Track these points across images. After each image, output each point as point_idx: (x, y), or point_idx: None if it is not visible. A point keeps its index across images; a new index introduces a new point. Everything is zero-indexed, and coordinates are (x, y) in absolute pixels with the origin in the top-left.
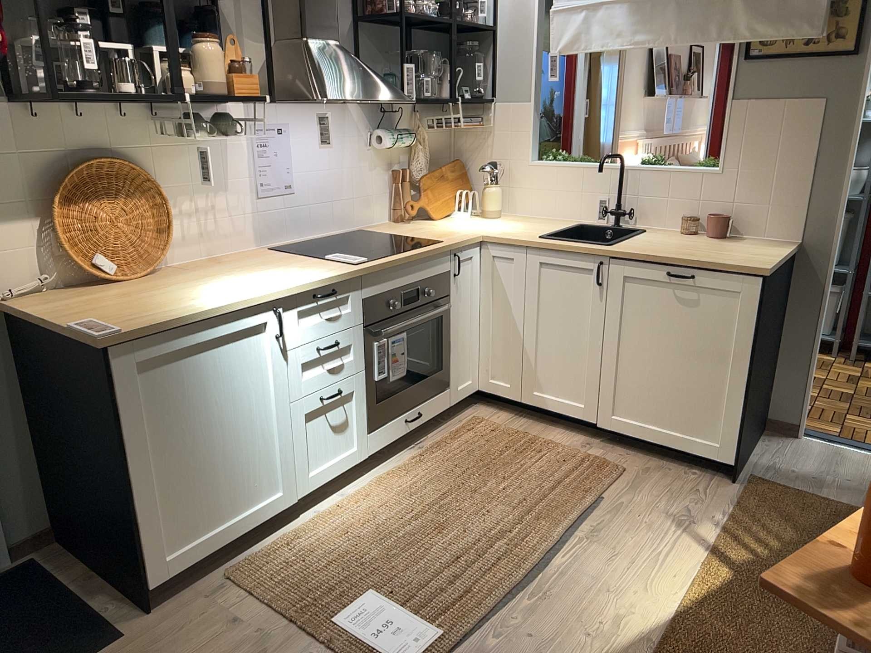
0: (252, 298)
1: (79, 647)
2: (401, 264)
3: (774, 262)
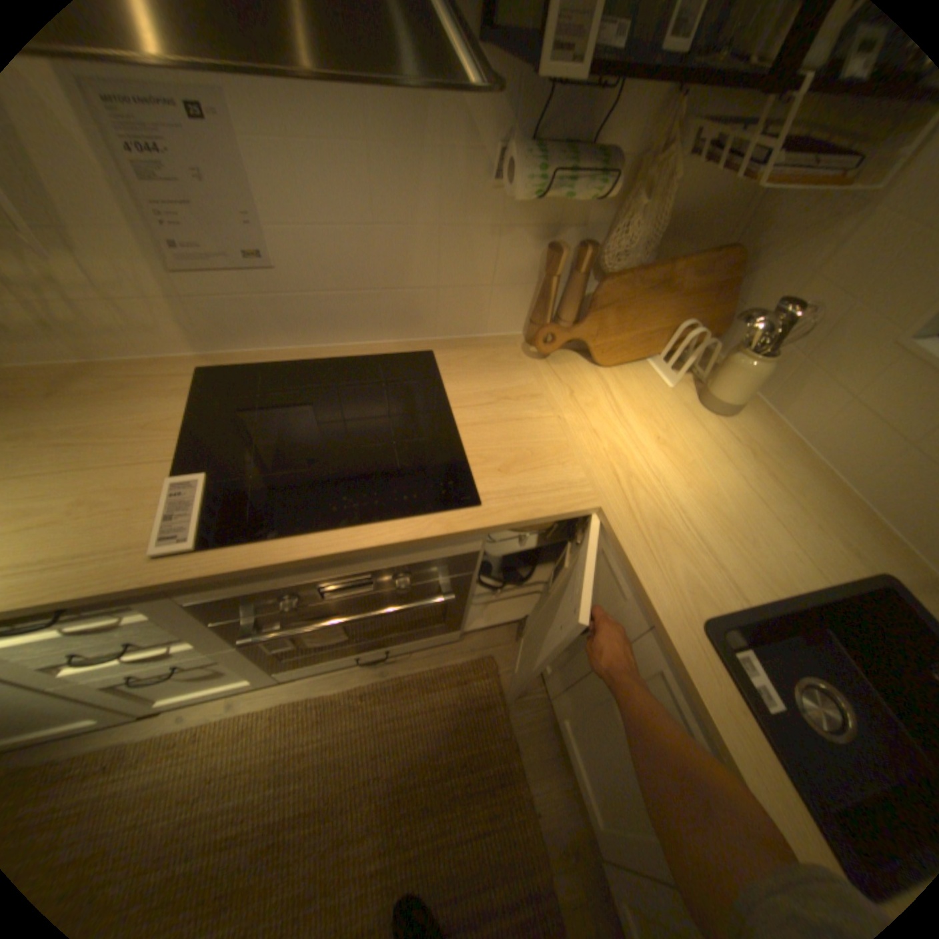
0: None
1: None
2: (298, 562)
3: None
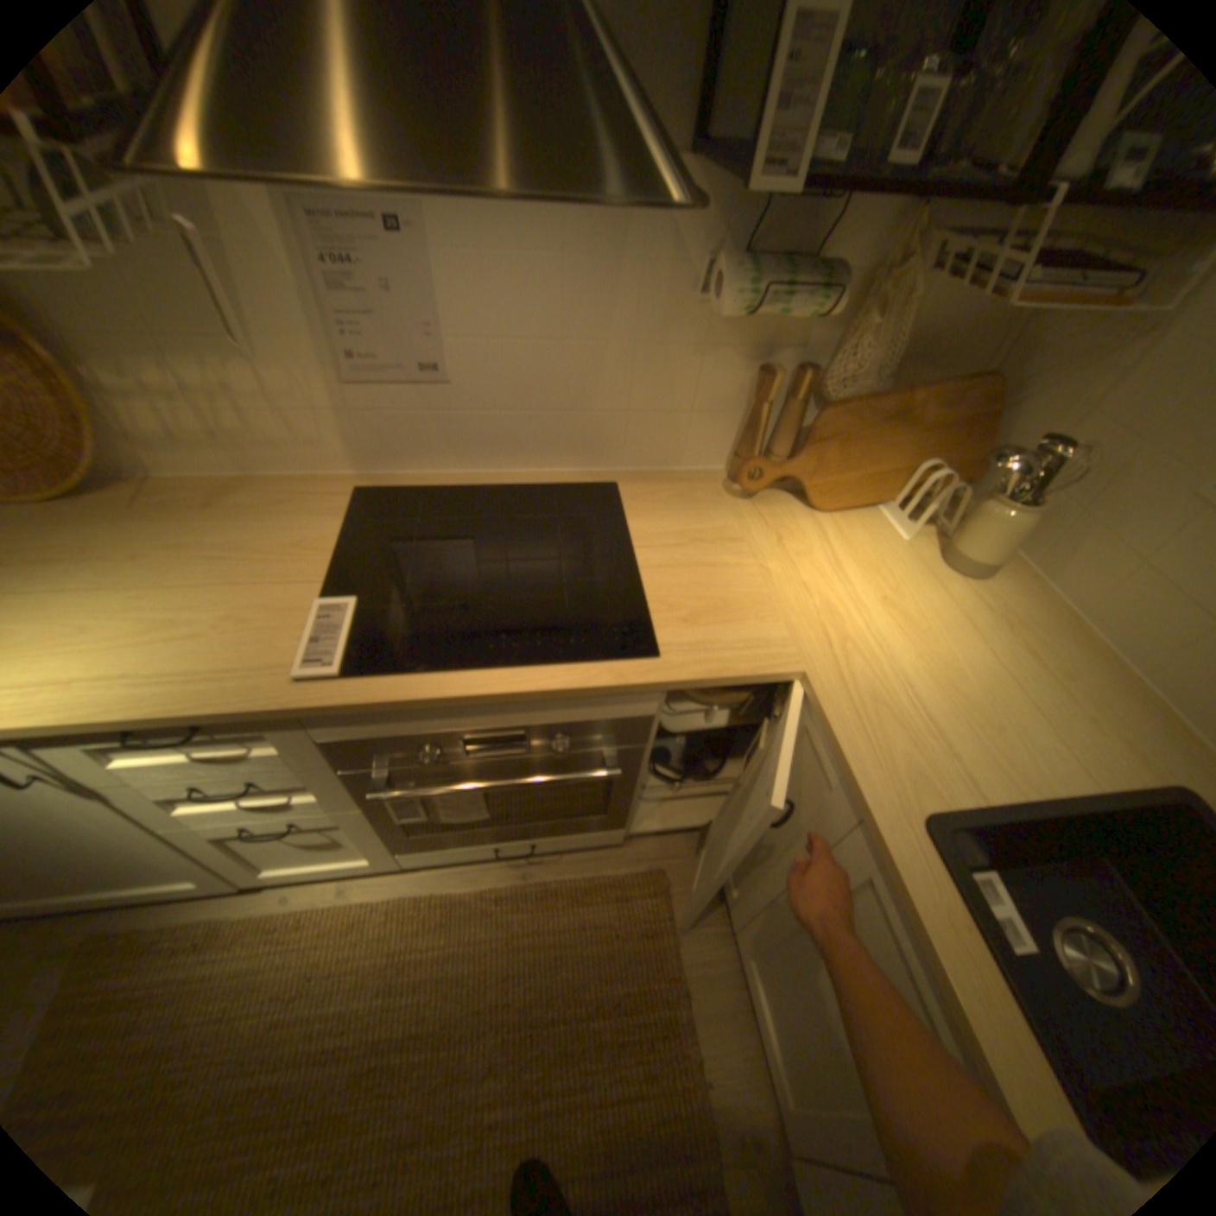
0: None
1: None
2: (447, 702)
3: None
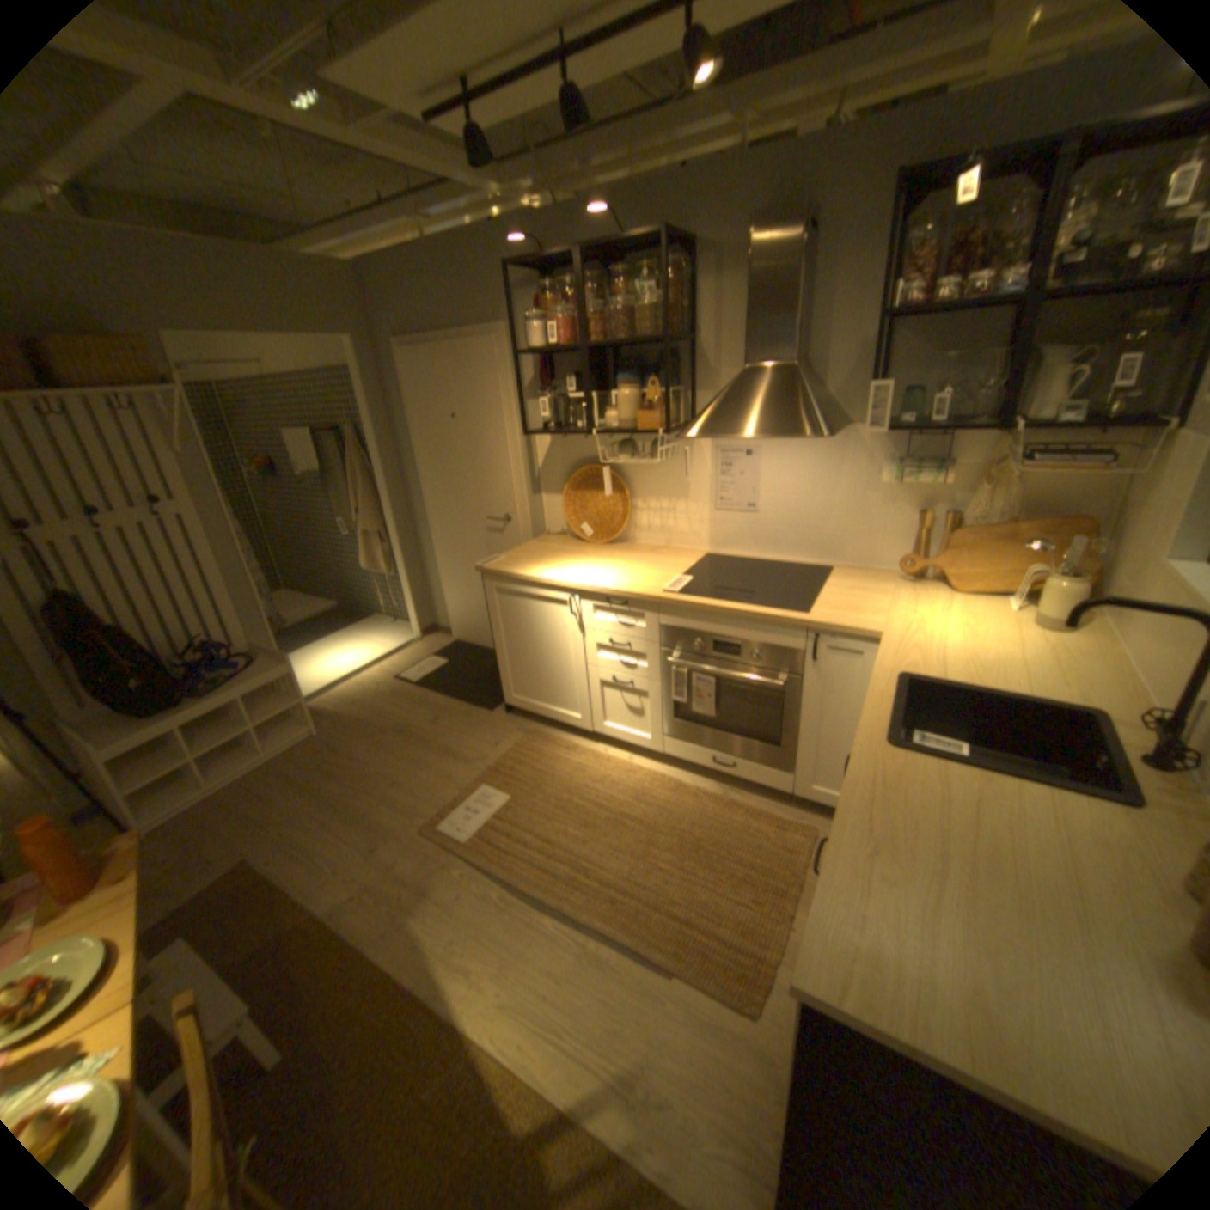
0: (554, 580)
1: (485, 701)
2: (710, 612)
3: (886, 1027)
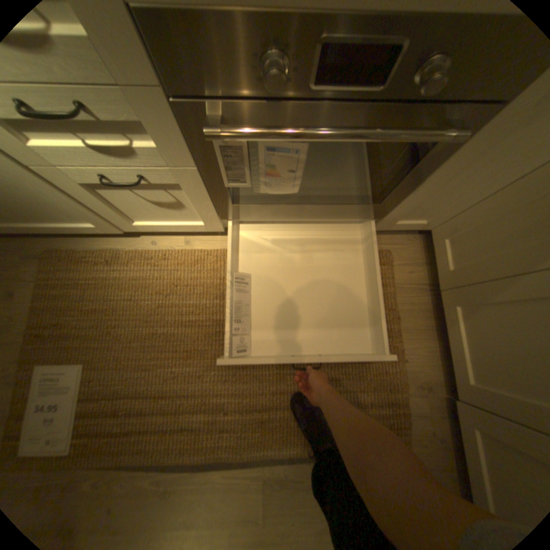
0: None
1: None
2: None
3: None
